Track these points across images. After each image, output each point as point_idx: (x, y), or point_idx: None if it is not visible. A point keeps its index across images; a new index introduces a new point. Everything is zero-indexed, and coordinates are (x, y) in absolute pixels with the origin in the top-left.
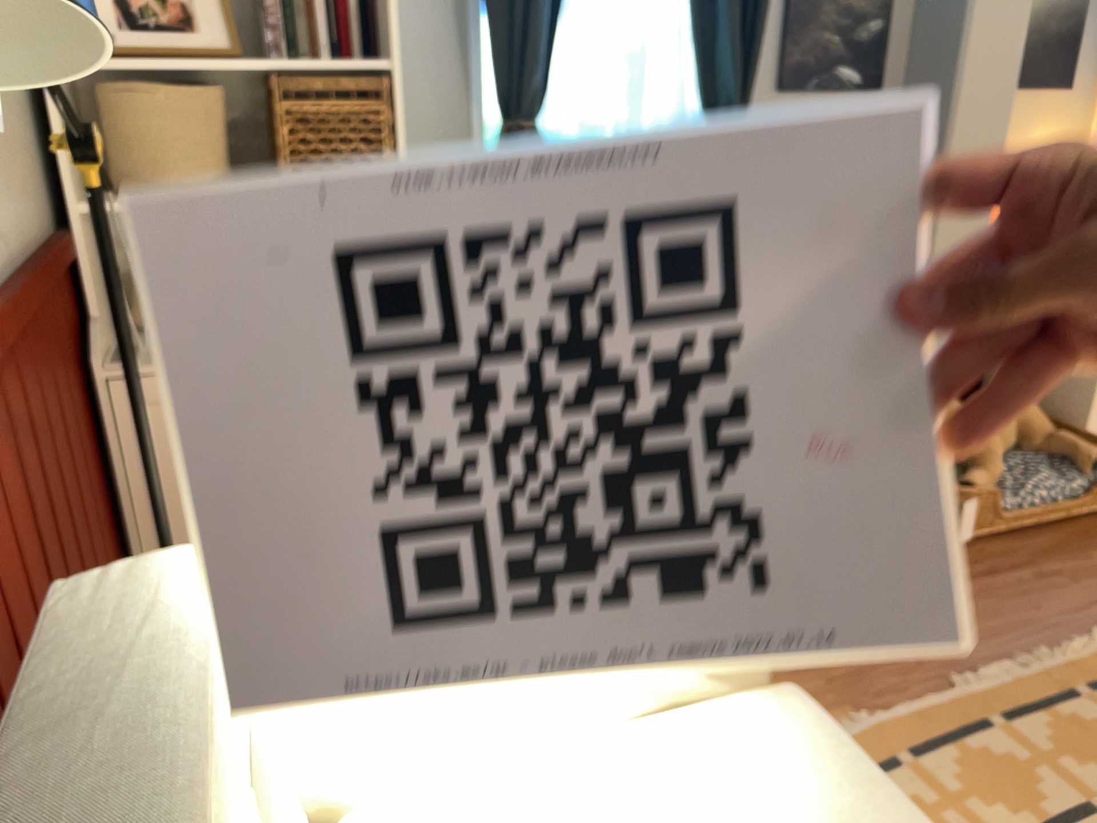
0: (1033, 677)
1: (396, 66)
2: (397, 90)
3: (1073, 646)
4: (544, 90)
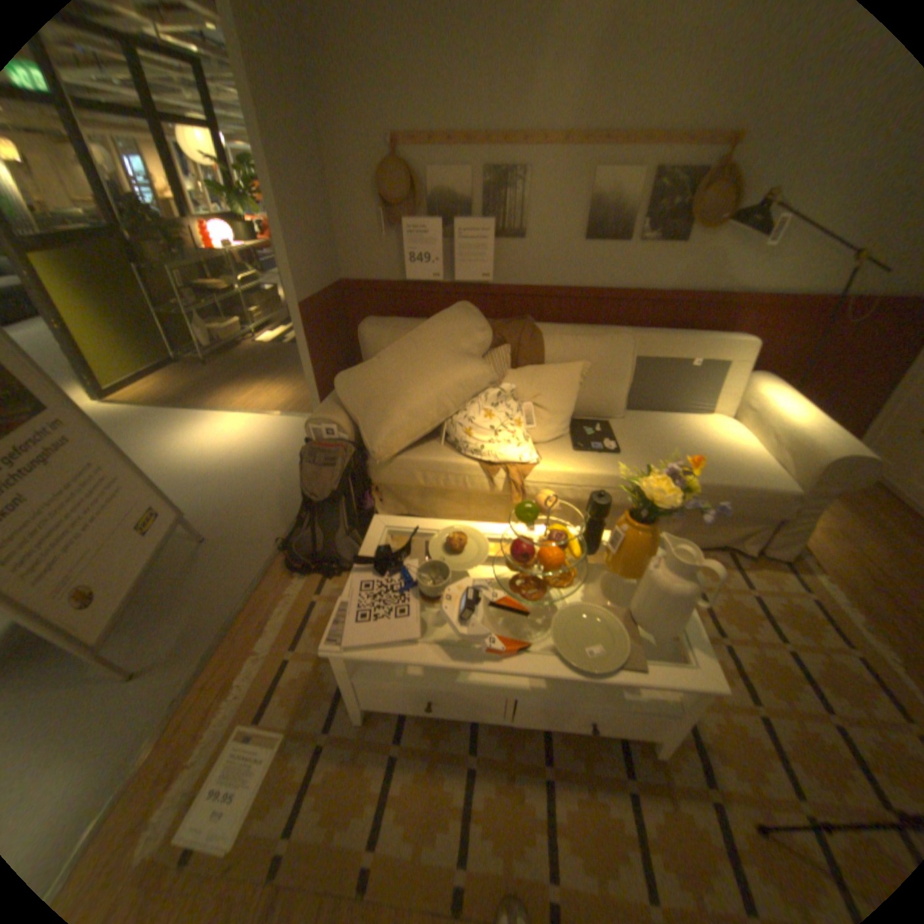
0: None
1: None
2: None
3: None
4: None
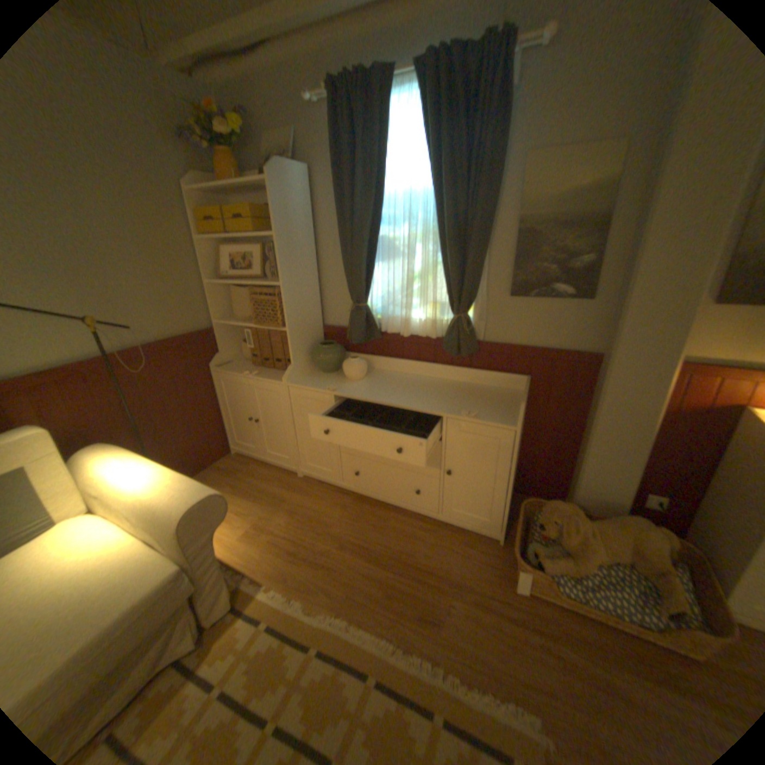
0: (426, 684)
1: (287, 284)
2: (288, 292)
3: (482, 696)
4: (367, 291)
